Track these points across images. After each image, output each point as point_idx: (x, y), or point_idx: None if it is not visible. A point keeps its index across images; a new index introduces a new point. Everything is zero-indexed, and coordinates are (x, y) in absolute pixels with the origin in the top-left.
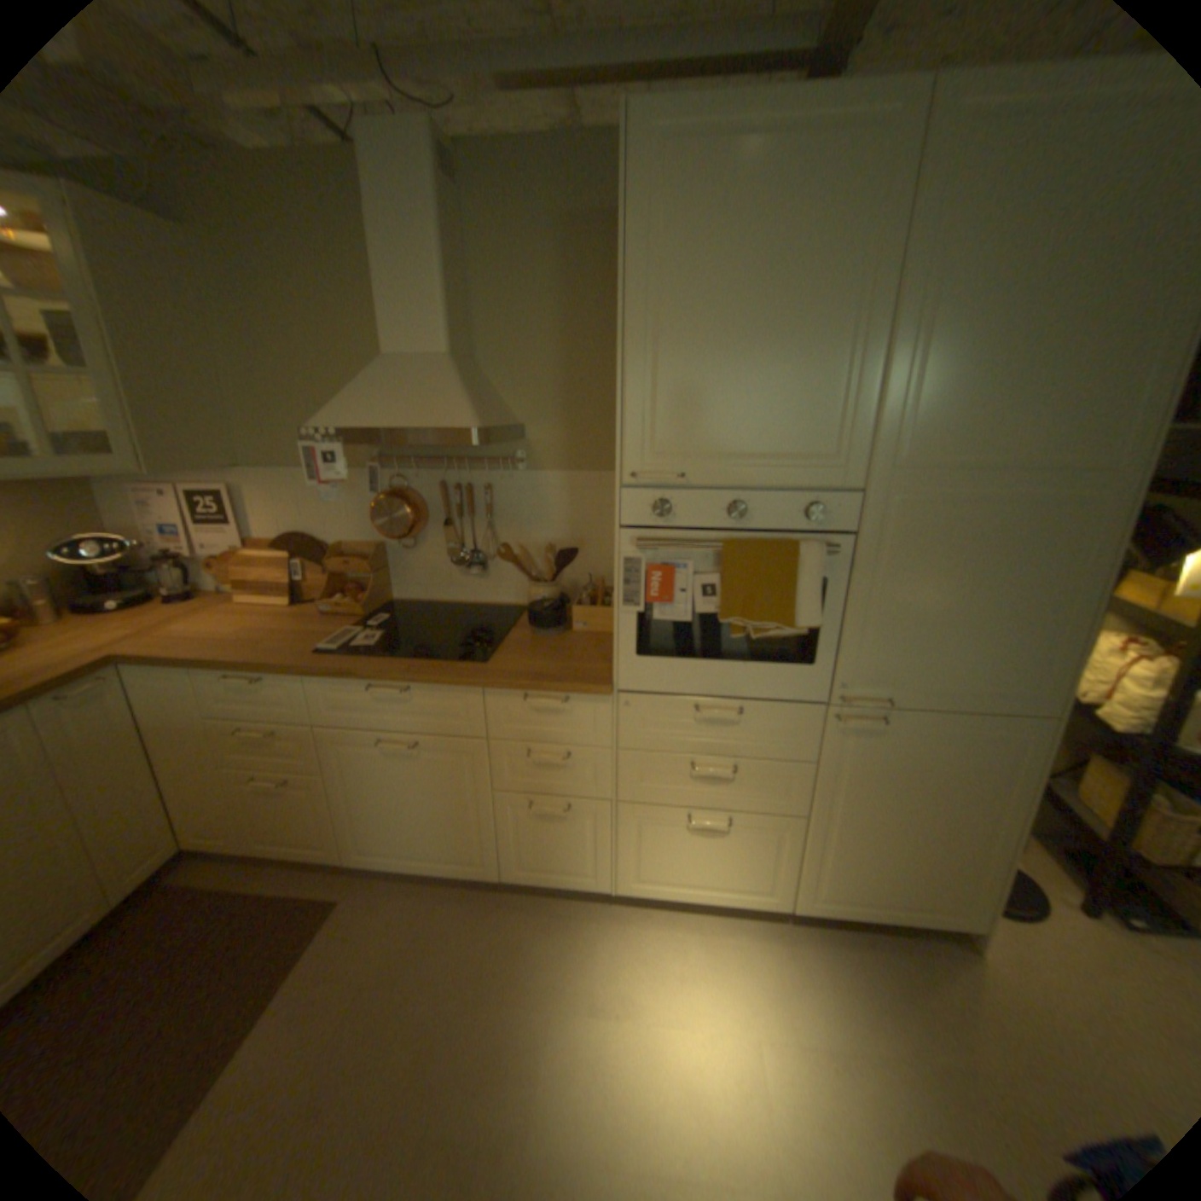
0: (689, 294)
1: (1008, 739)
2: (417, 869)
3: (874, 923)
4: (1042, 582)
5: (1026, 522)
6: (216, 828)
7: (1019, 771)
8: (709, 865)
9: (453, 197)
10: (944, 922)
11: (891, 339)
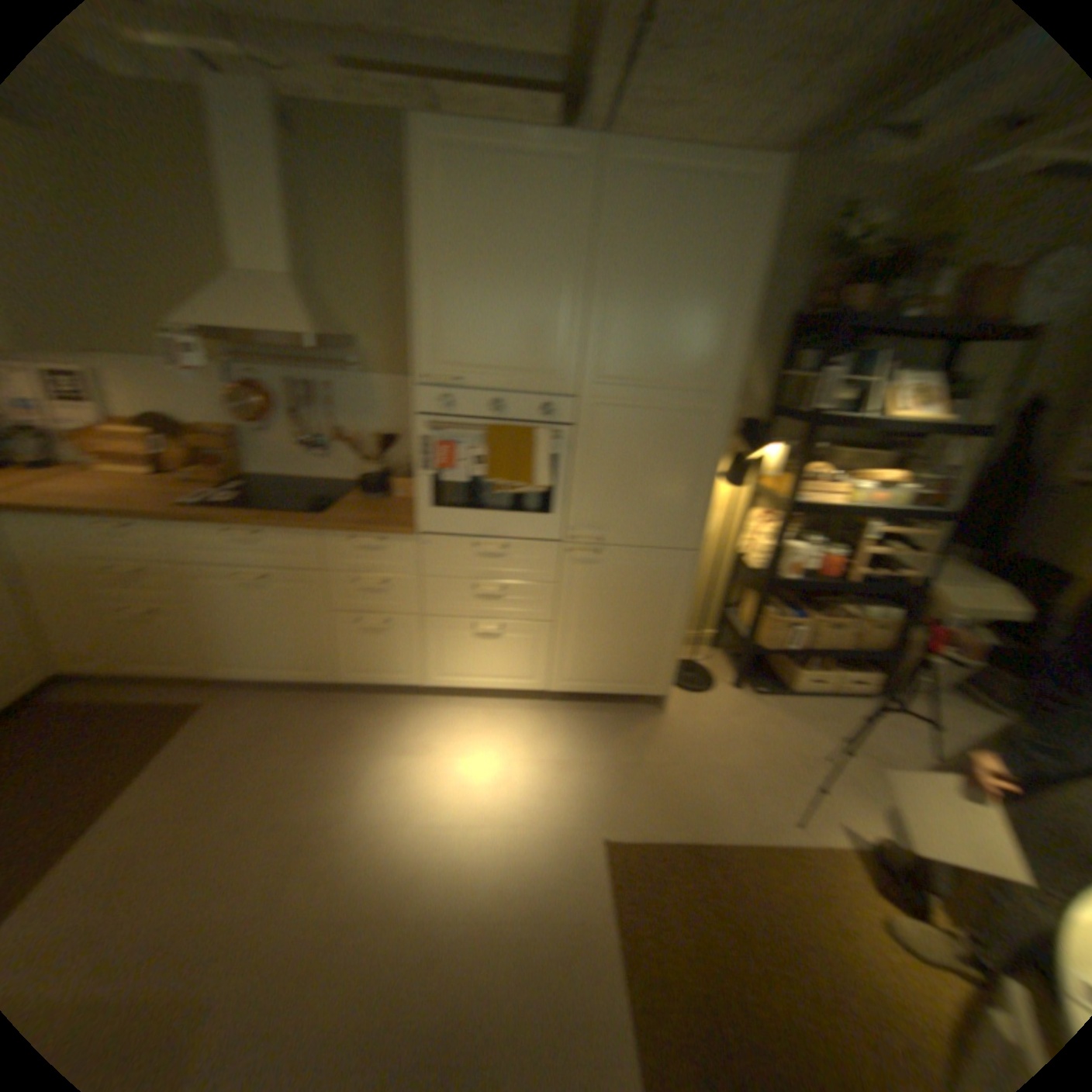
0: (463, 255)
1: (672, 564)
2: (275, 674)
3: (600, 693)
4: (685, 462)
5: (674, 423)
6: (99, 649)
7: (680, 585)
8: (492, 659)
9: (298, 148)
10: (643, 689)
11: (590, 299)
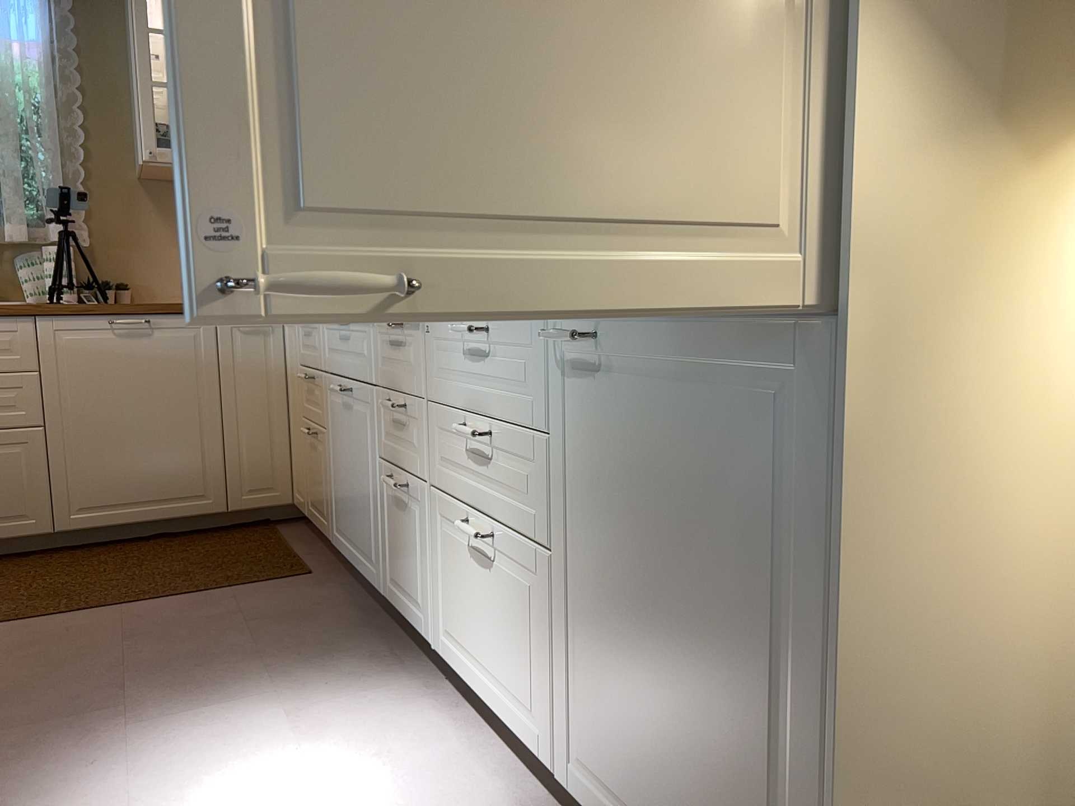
0: None
1: (773, 385)
2: (353, 558)
3: None
4: None
5: None
6: (301, 481)
7: (809, 486)
8: (488, 627)
9: None
10: None
11: None
